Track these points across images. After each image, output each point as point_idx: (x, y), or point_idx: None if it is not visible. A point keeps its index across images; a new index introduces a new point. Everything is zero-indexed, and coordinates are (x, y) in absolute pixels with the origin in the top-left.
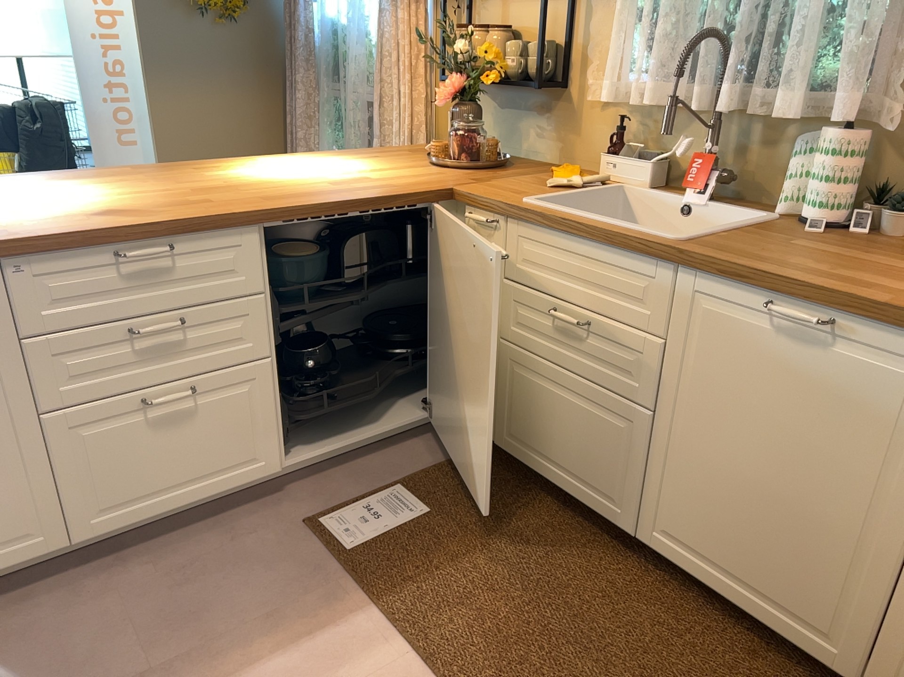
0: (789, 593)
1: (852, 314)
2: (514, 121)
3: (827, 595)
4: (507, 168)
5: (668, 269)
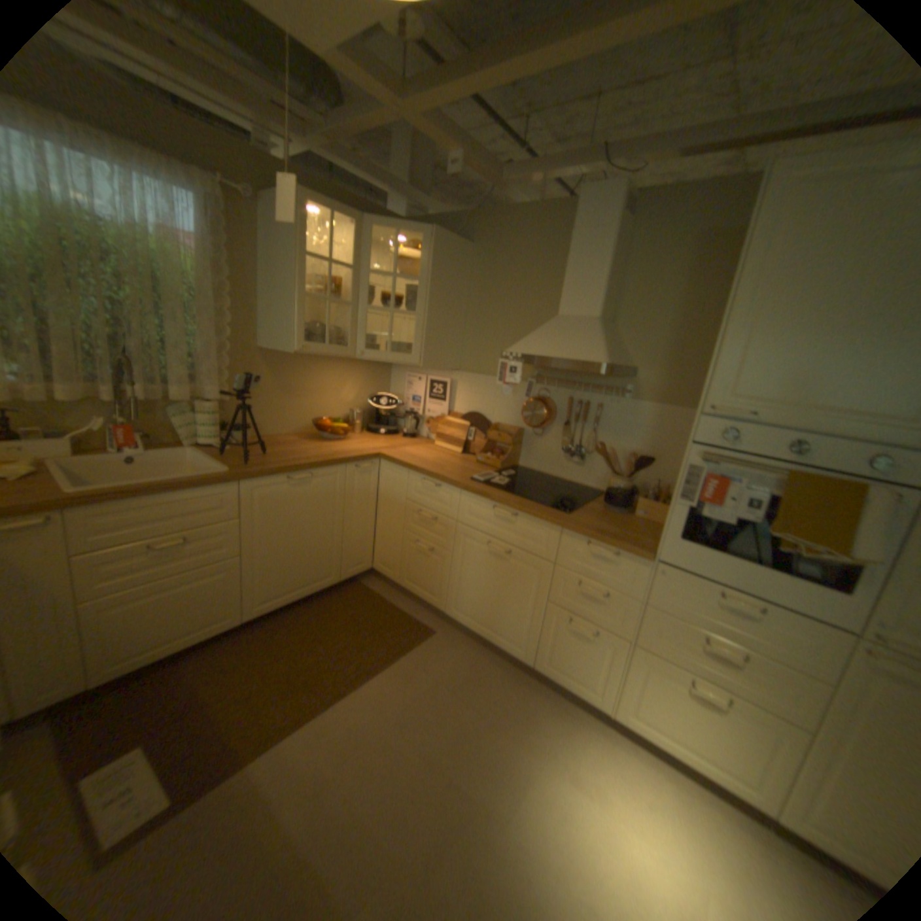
0: (316, 575)
1: (317, 469)
2: None
3: (327, 563)
4: None
5: (234, 486)
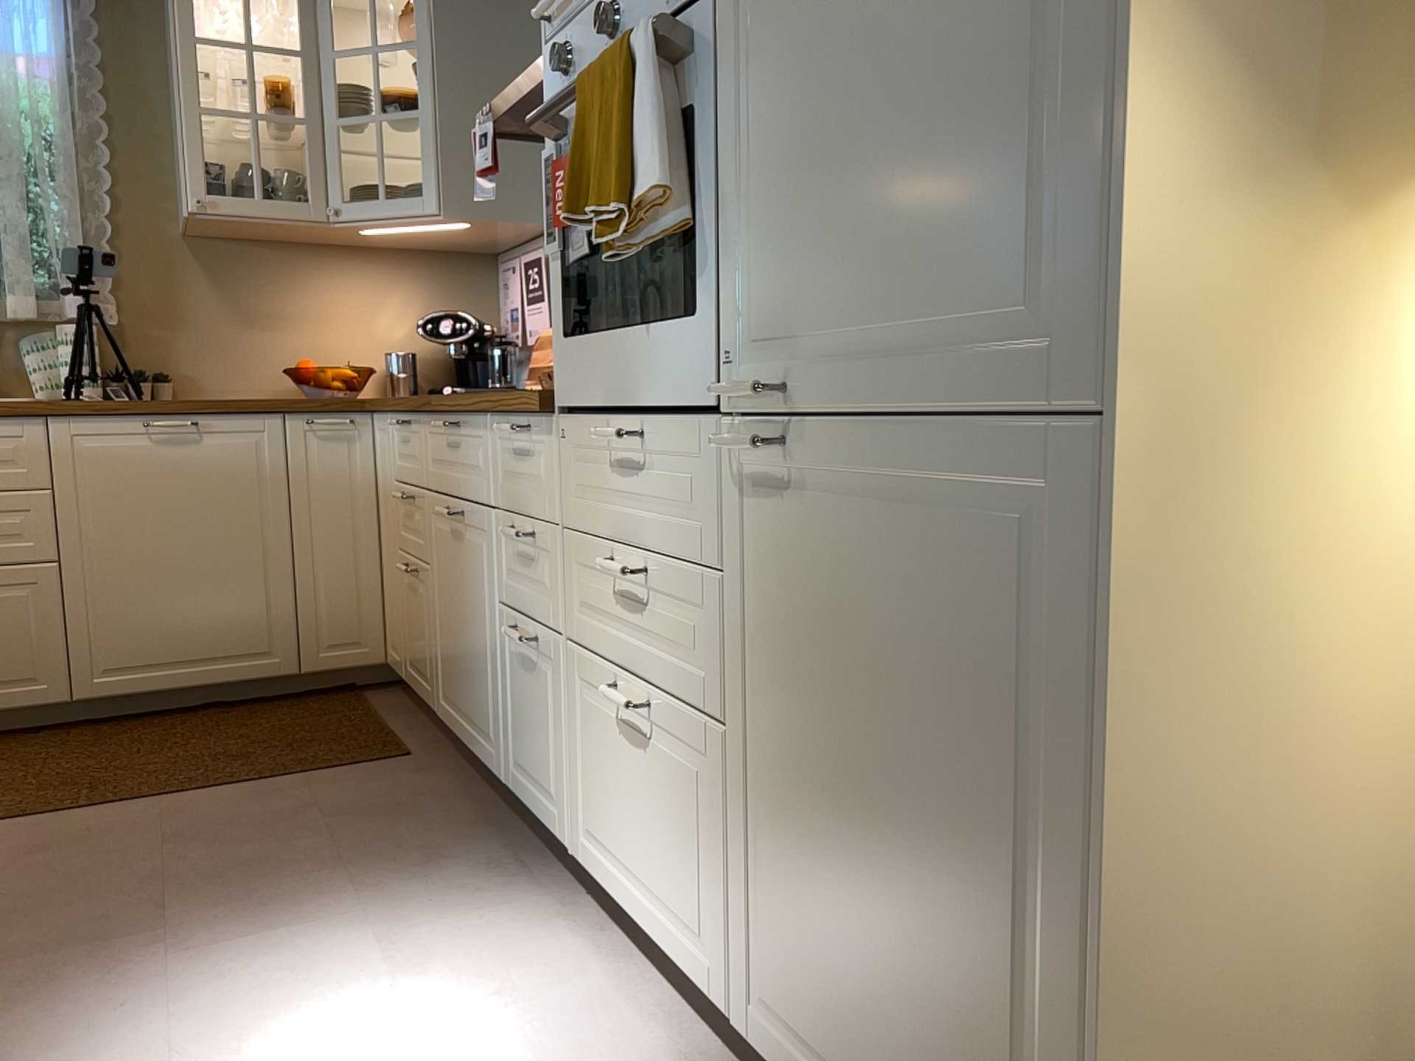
0: (232, 640)
1: (207, 412)
2: None
3: (257, 621)
4: None
5: (36, 425)
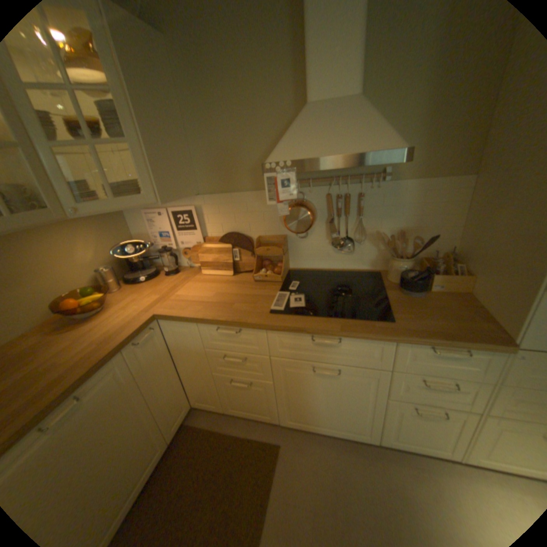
0: (140, 468)
1: (81, 386)
2: None
3: (147, 448)
4: None
5: None
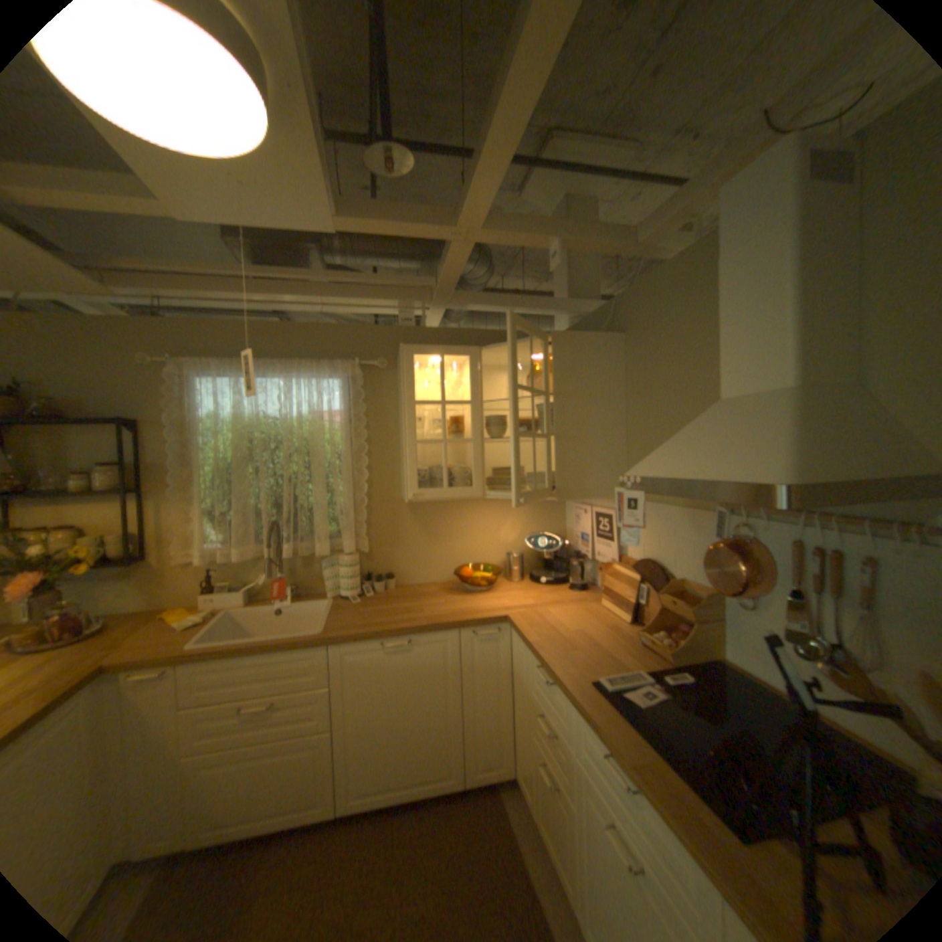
0: (426, 772)
1: (417, 634)
2: (86, 590)
3: (441, 759)
4: (110, 629)
5: (321, 650)
